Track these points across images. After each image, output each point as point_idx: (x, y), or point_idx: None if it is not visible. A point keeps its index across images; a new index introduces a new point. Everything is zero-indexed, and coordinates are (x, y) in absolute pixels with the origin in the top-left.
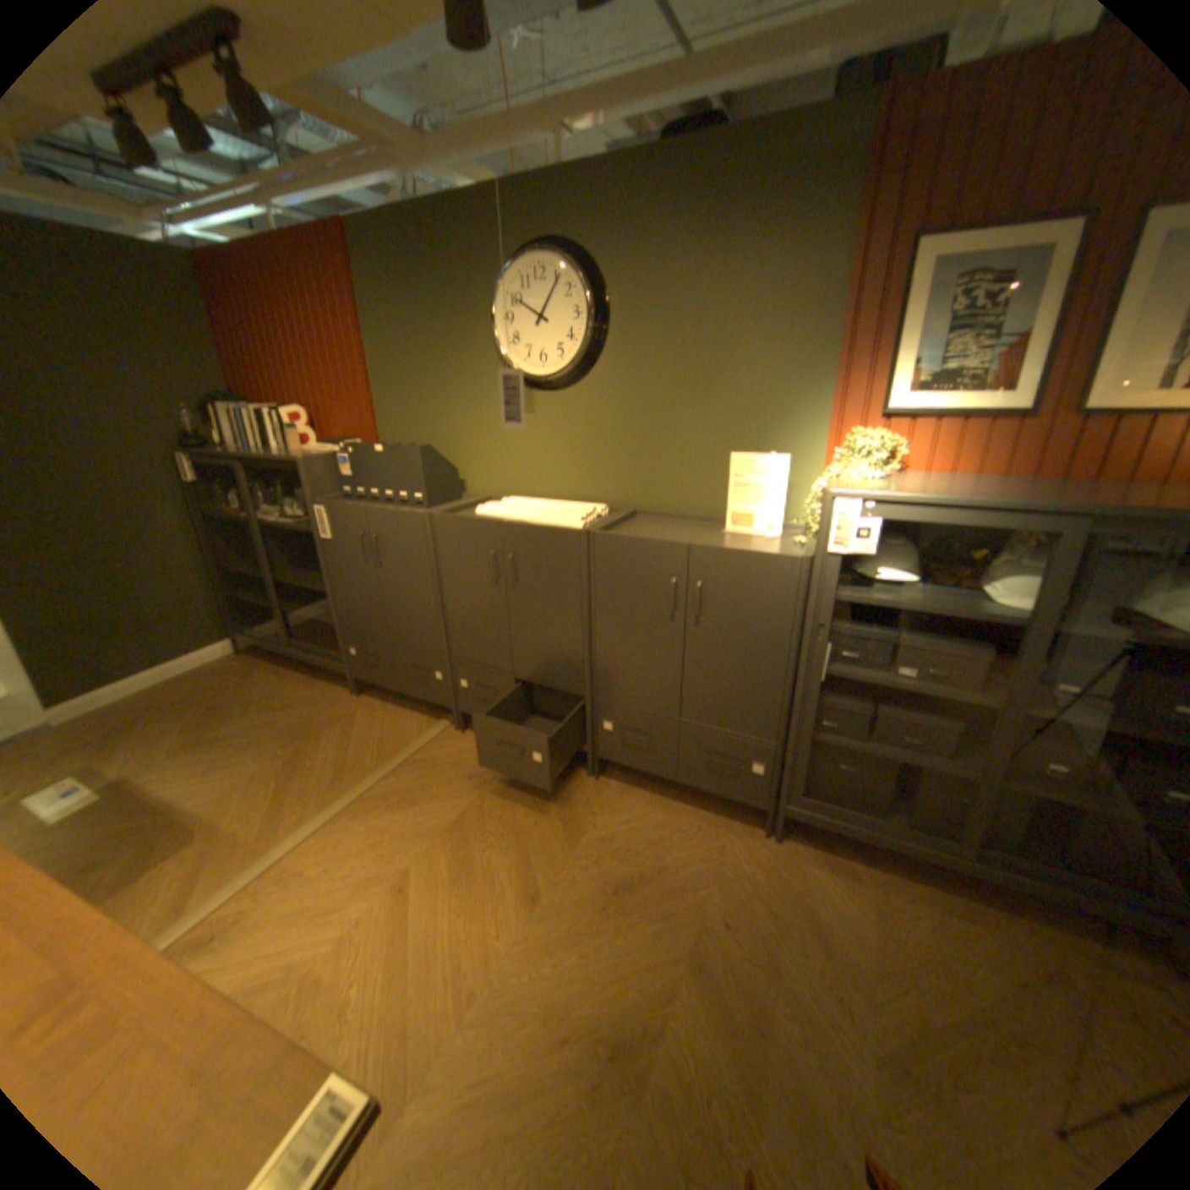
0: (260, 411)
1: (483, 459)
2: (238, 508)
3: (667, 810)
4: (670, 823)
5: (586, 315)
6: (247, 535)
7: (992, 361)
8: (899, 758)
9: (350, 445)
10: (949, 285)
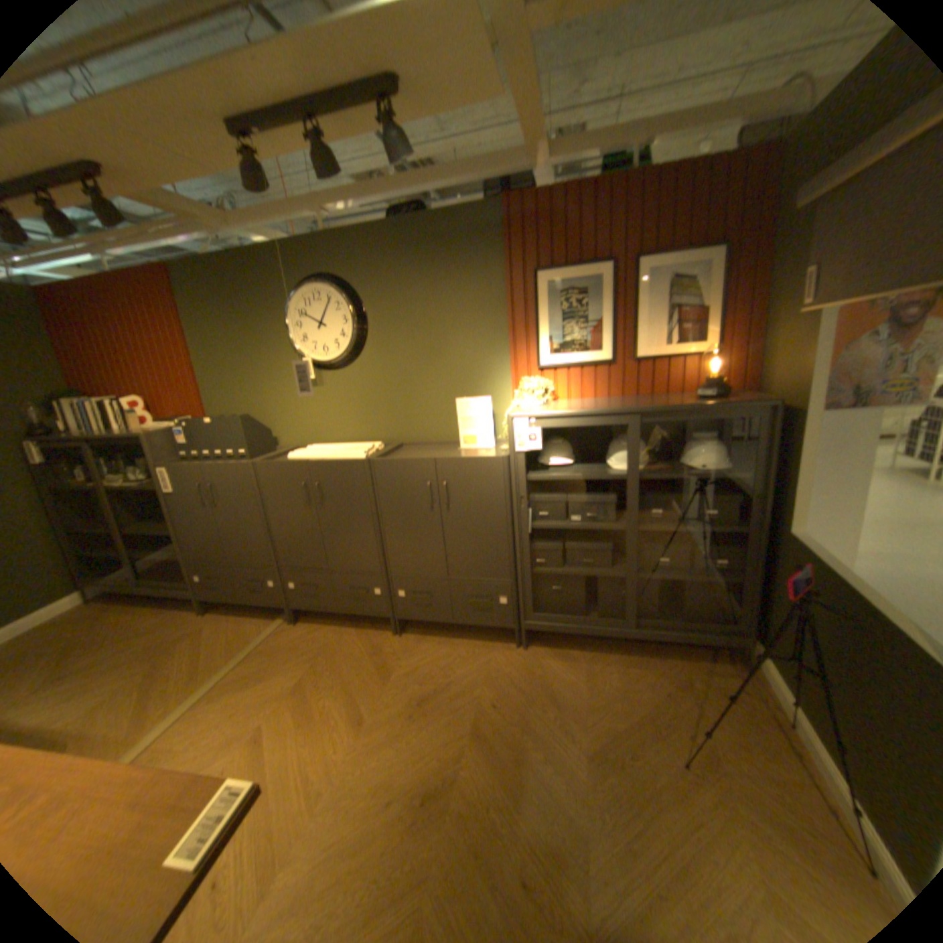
0: (103, 402)
1: (290, 420)
2: (85, 479)
3: (450, 646)
4: (453, 653)
5: (352, 321)
6: (93, 500)
7: (587, 336)
8: (582, 573)
9: (184, 420)
10: (557, 296)
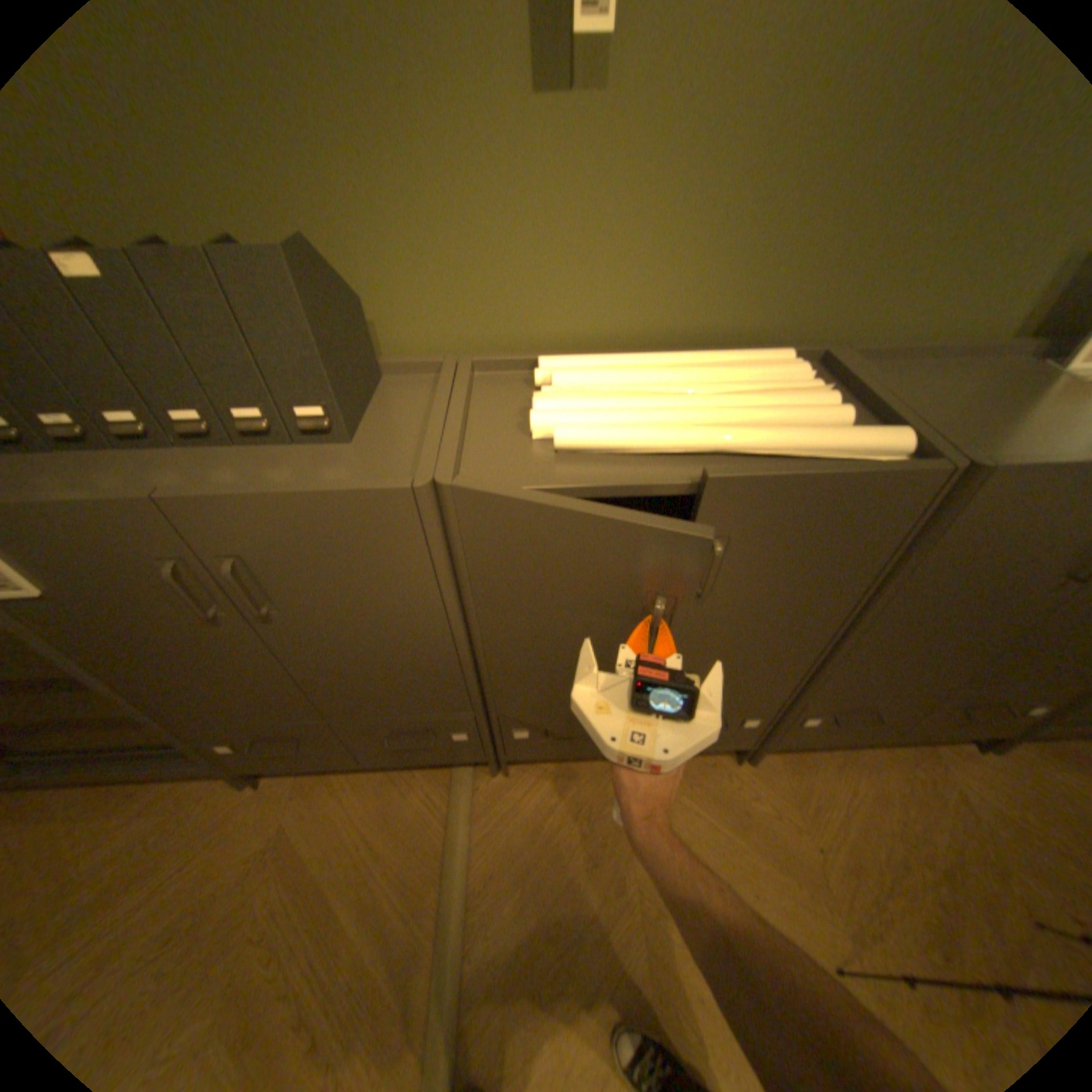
0: None
1: (426, 254)
2: None
3: (865, 770)
4: (887, 789)
5: None
6: None
7: None
8: None
9: None
10: None
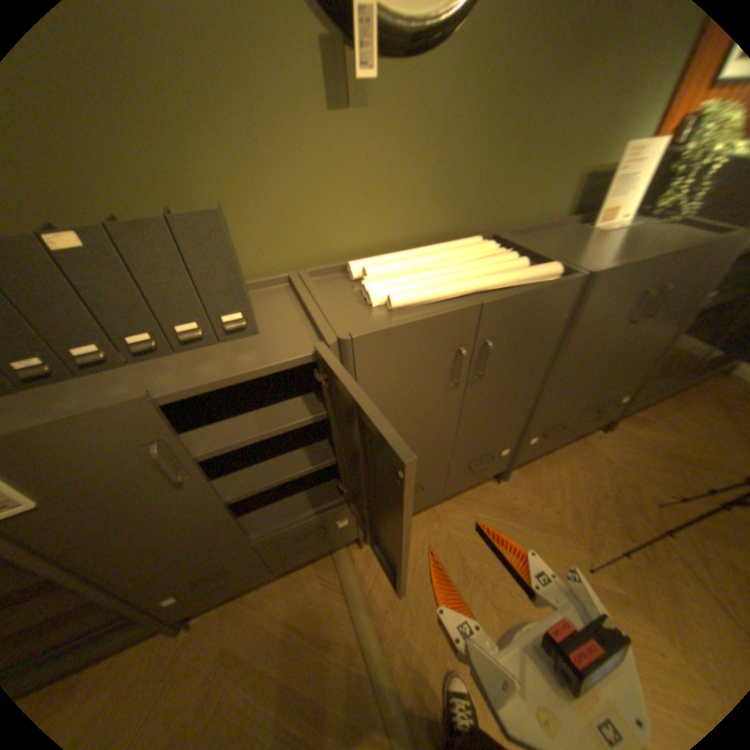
0: None
1: (268, 210)
2: None
3: (559, 462)
4: (572, 468)
5: None
6: None
7: None
8: (688, 347)
9: None
10: None
